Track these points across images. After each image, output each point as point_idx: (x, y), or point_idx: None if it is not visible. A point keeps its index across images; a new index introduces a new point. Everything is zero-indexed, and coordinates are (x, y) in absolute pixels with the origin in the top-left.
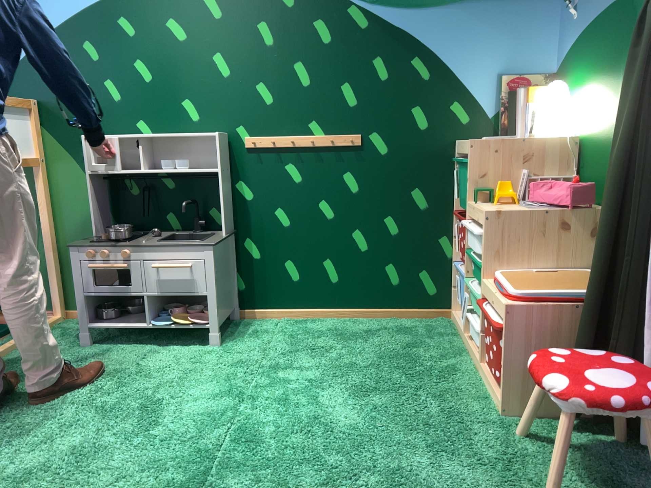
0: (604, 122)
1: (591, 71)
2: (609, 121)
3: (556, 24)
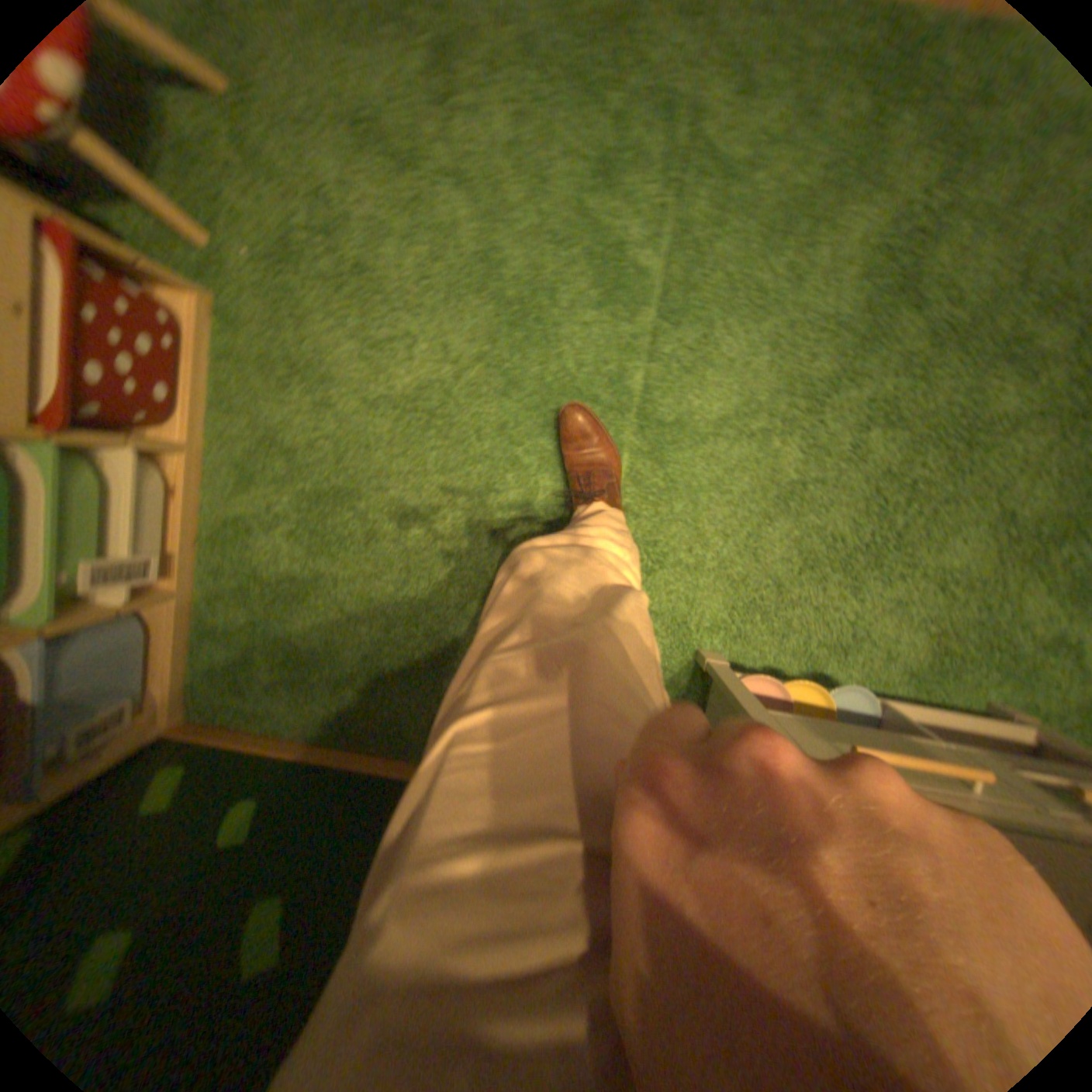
0: None
1: None
2: None
3: None
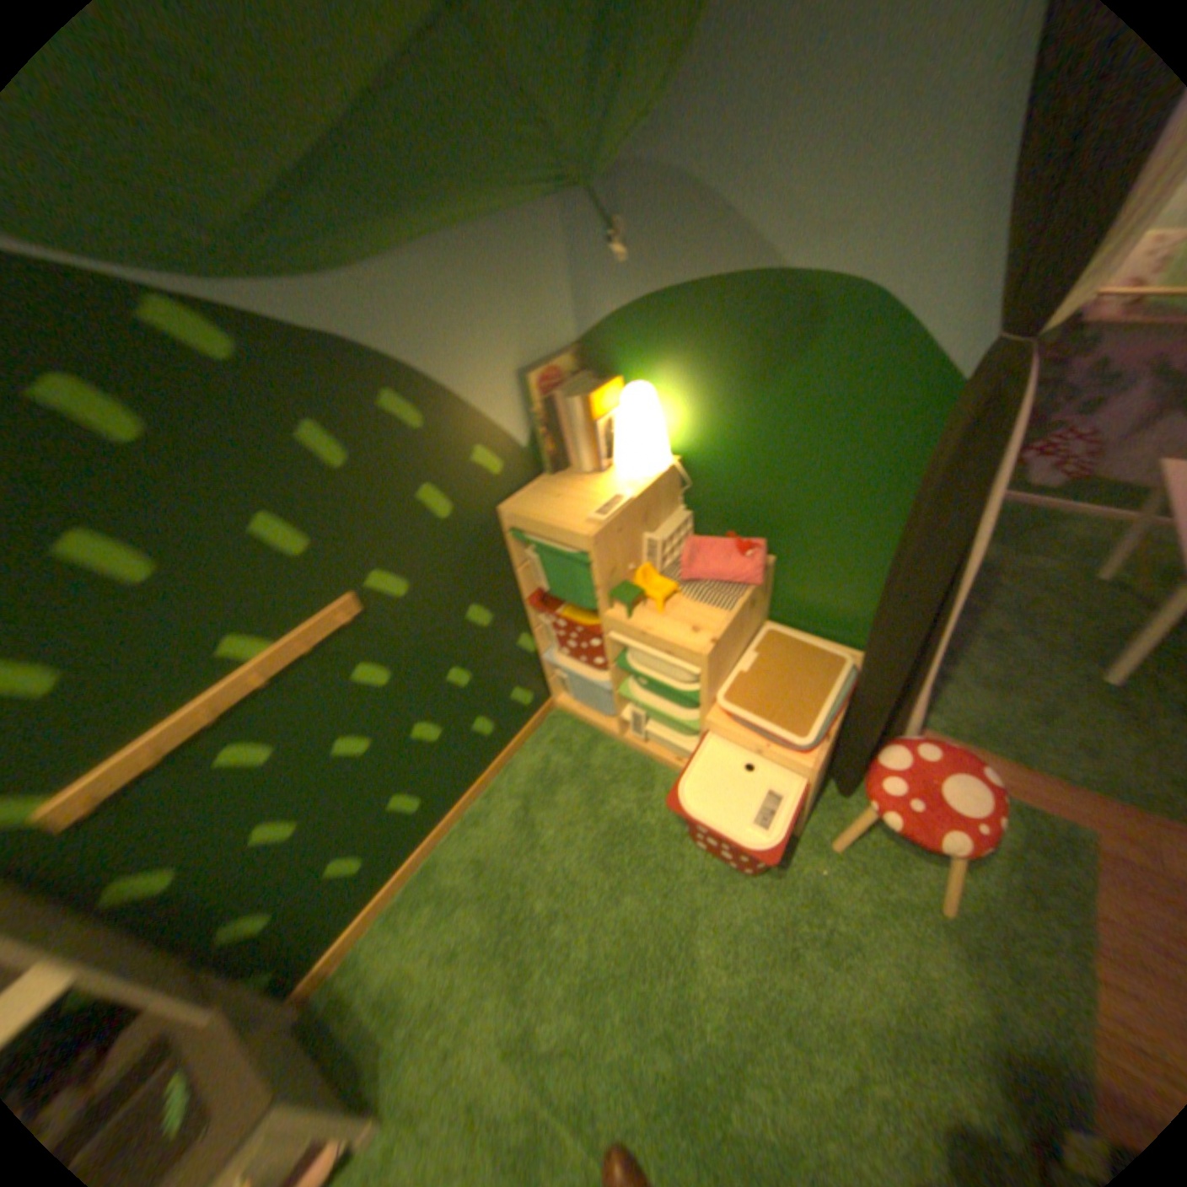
0: (742, 449)
1: (695, 367)
2: (756, 451)
3: (568, 256)
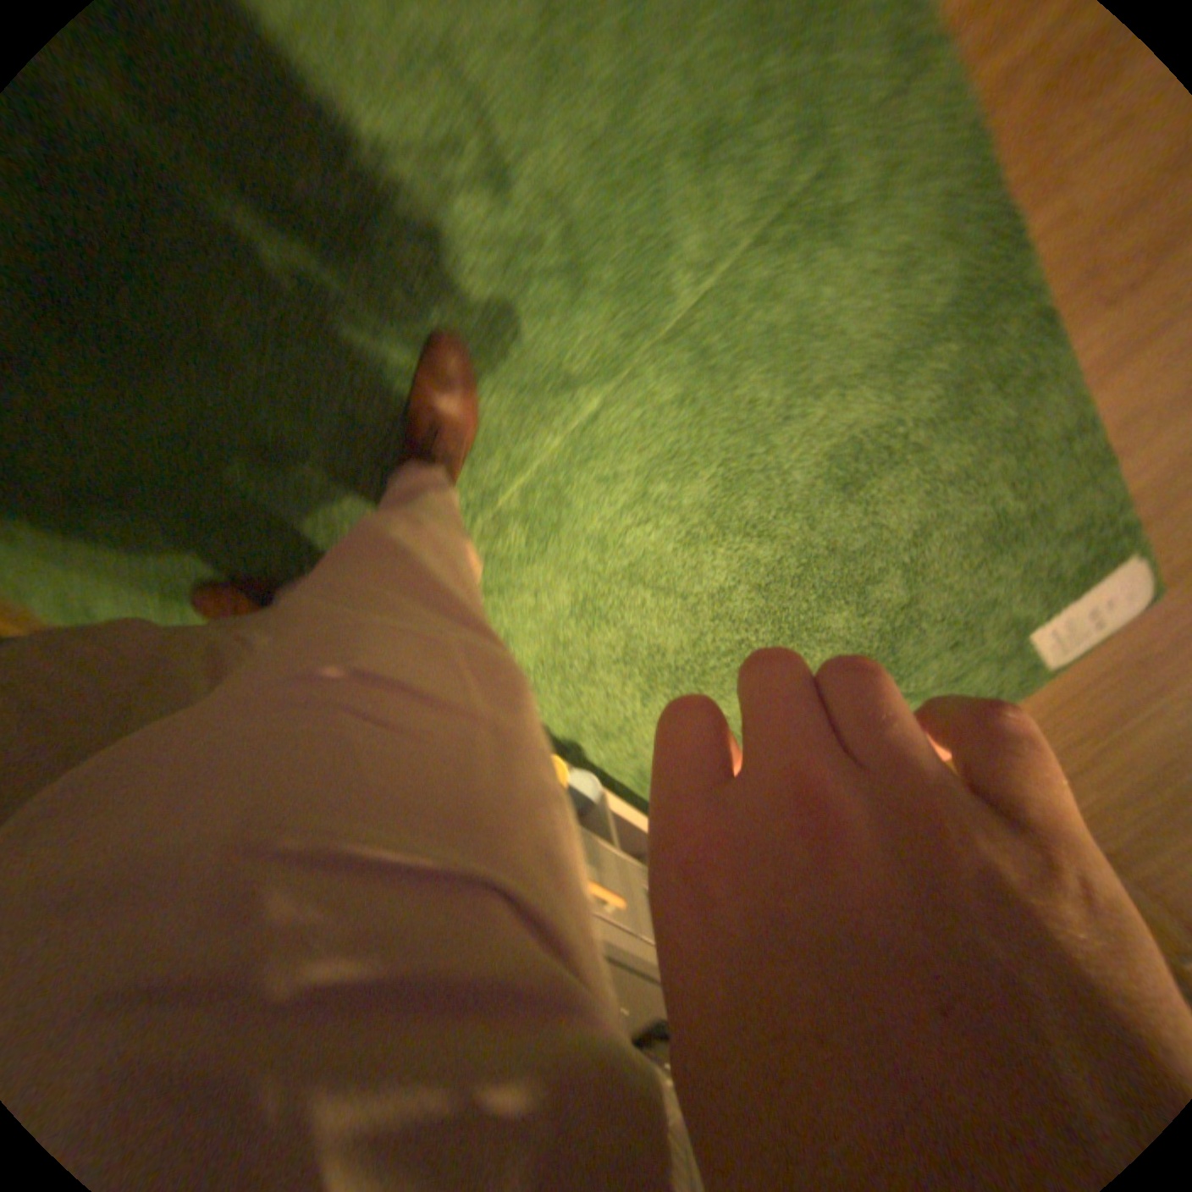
0: None
1: None
2: None
3: None
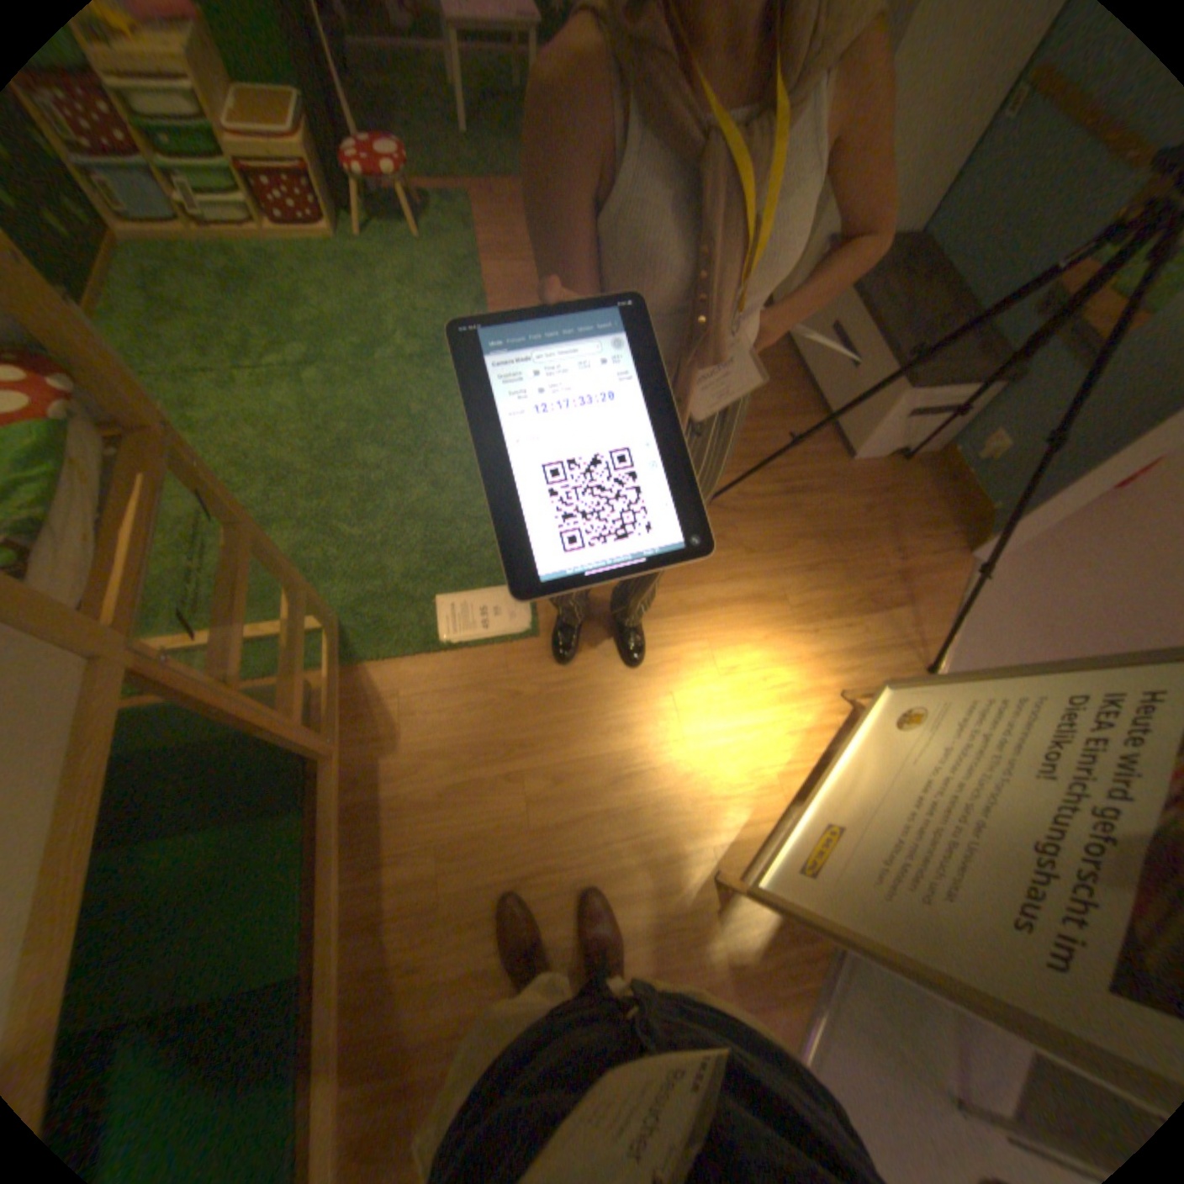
0: None
1: None
2: None
3: None
